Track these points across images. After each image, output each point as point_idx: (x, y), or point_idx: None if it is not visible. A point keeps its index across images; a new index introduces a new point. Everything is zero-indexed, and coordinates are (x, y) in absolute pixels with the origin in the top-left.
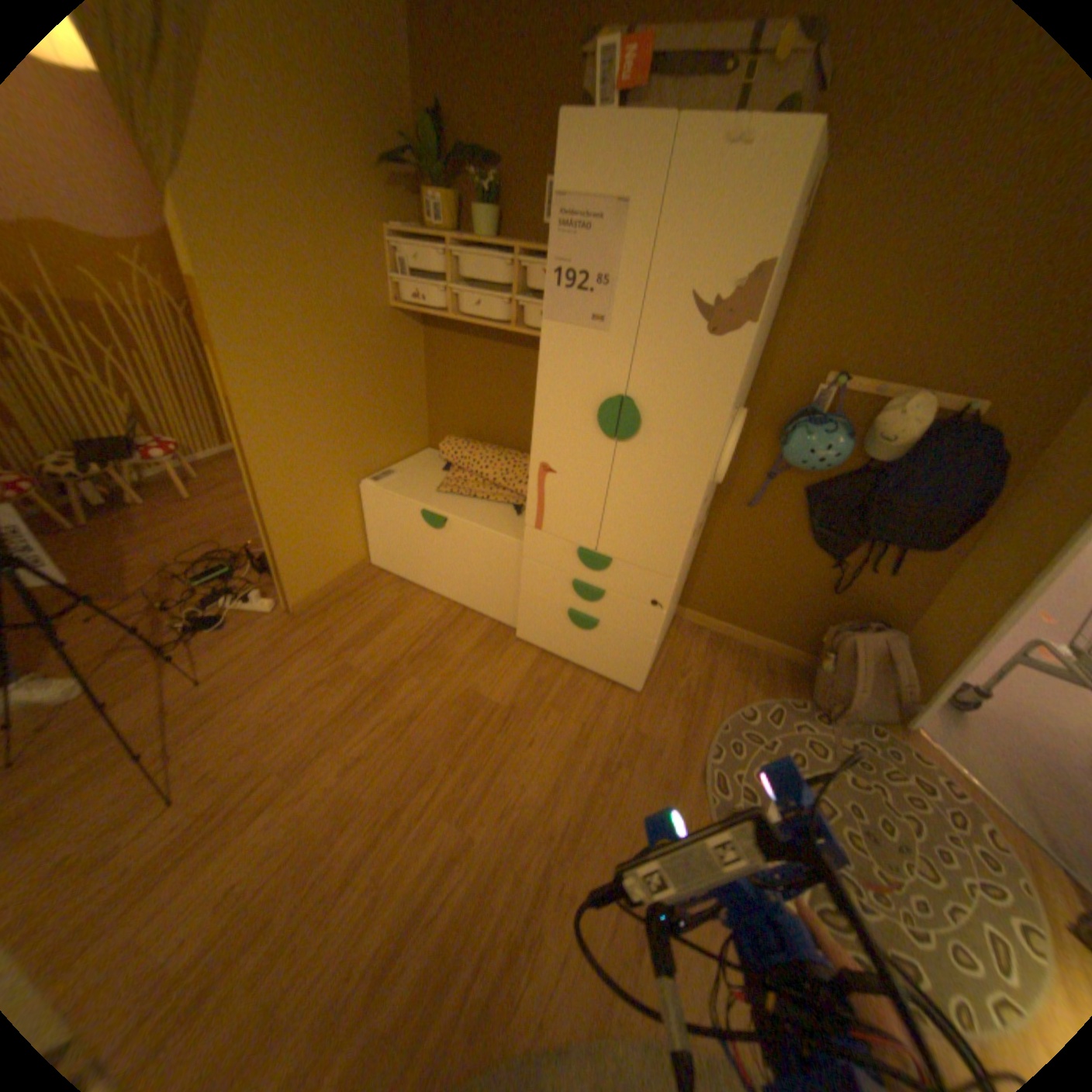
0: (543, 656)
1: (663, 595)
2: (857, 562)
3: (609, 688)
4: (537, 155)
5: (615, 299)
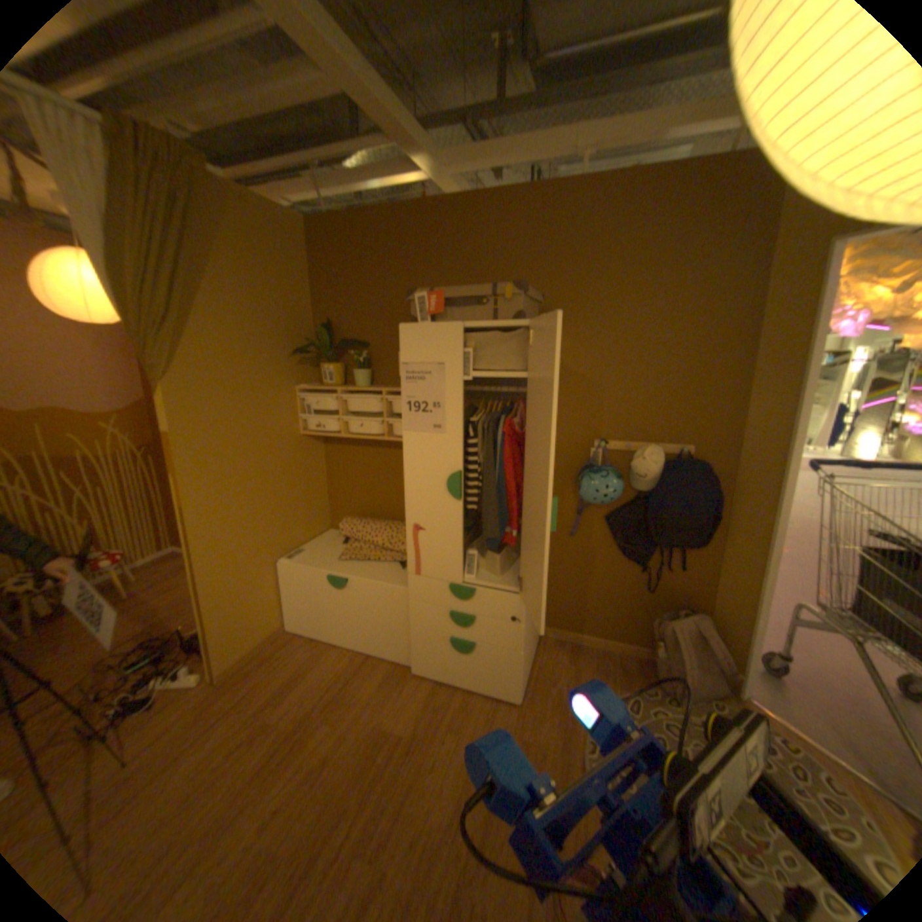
0: (436, 688)
1: (519, 612)
2: (657, 566)
3: (495, 707)
4: (392, 341)
5: (446, 415)
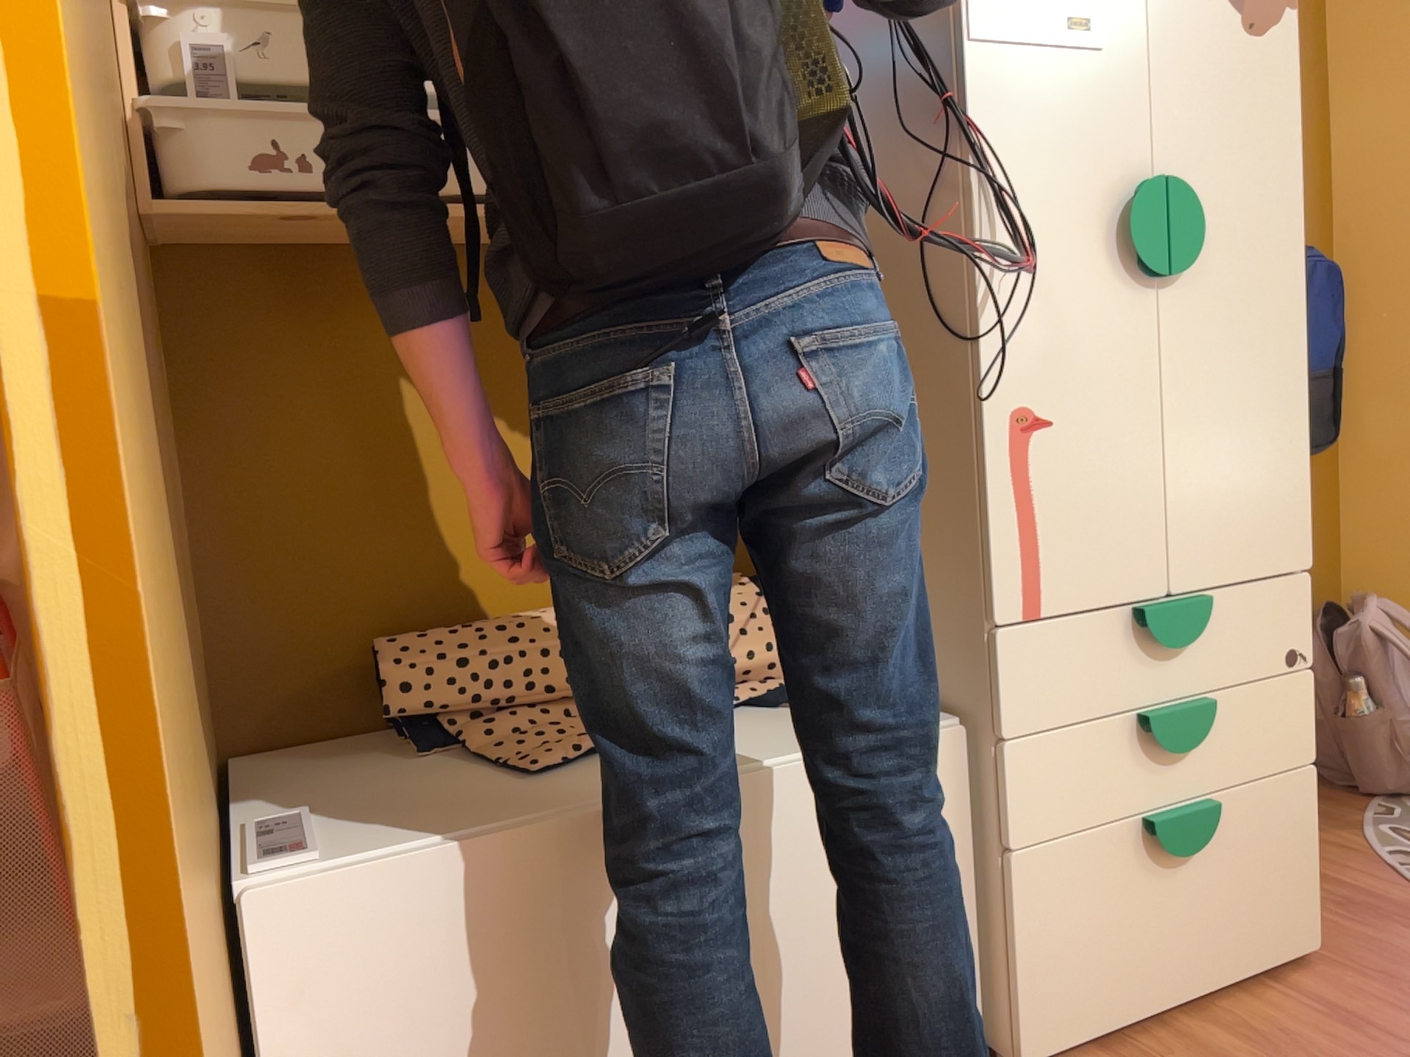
0: (1126, 1053)
1: (1303, 624)
2: None
3: (1290, 988)
4: None
5: None
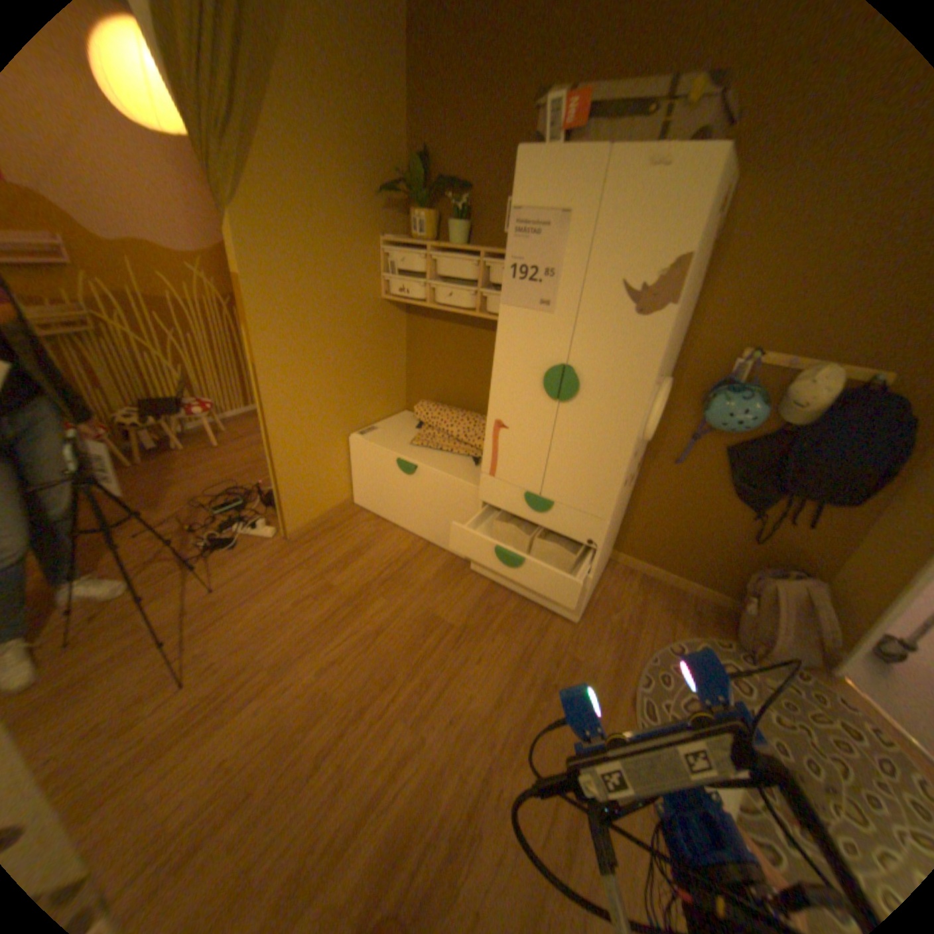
0: (493, 587)
1: (598, 535)
2: (777, 515)
3: (550, 618)
4: (500, 183)
5: (559, 287)
